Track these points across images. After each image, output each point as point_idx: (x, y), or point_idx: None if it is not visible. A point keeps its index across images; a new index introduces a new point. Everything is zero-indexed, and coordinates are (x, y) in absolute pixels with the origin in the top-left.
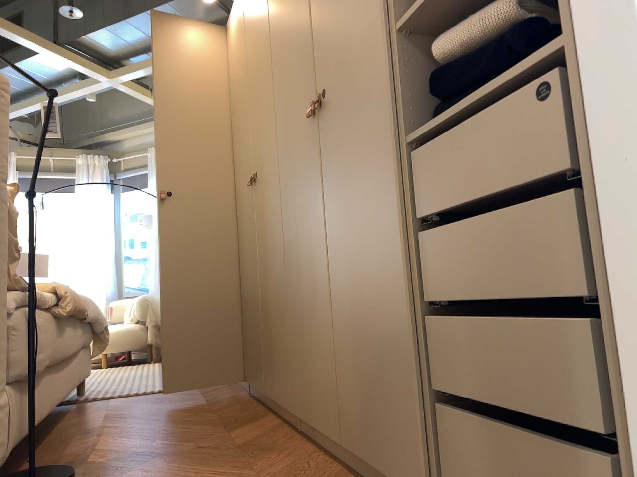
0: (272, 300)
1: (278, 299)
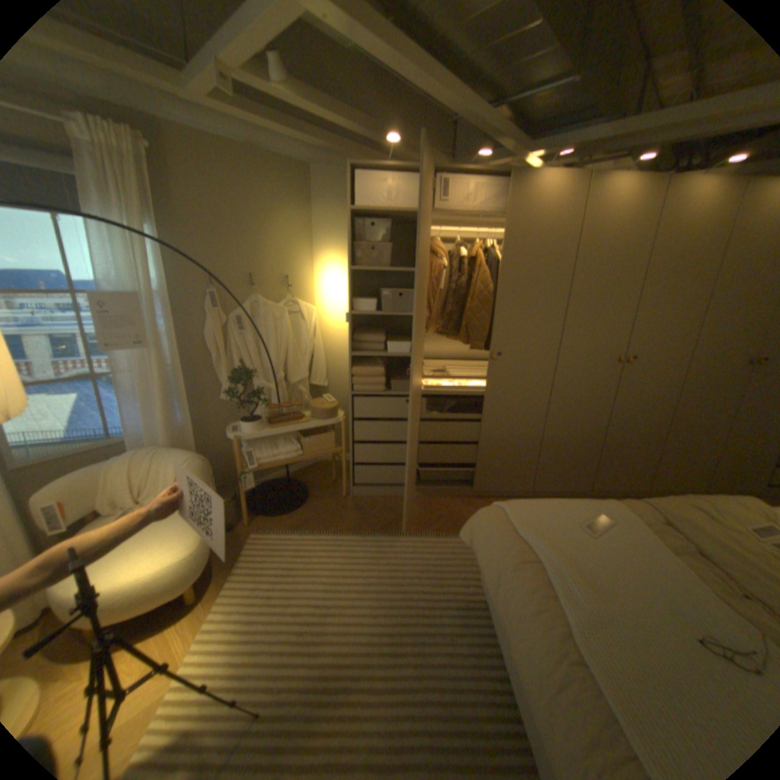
0: (631, 443)
1: (643, 443)
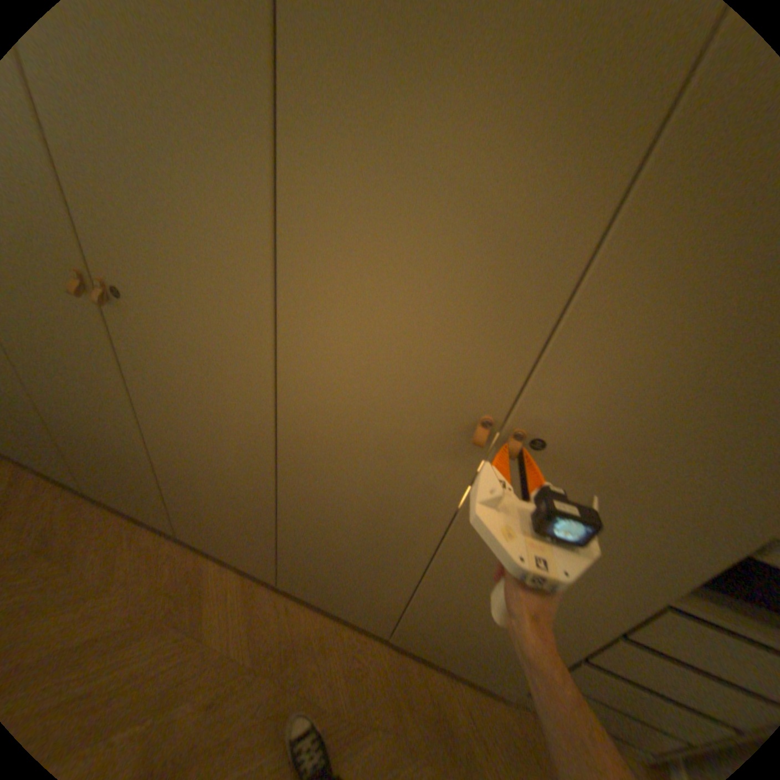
0: (204, 495)
1: (228, 507)
